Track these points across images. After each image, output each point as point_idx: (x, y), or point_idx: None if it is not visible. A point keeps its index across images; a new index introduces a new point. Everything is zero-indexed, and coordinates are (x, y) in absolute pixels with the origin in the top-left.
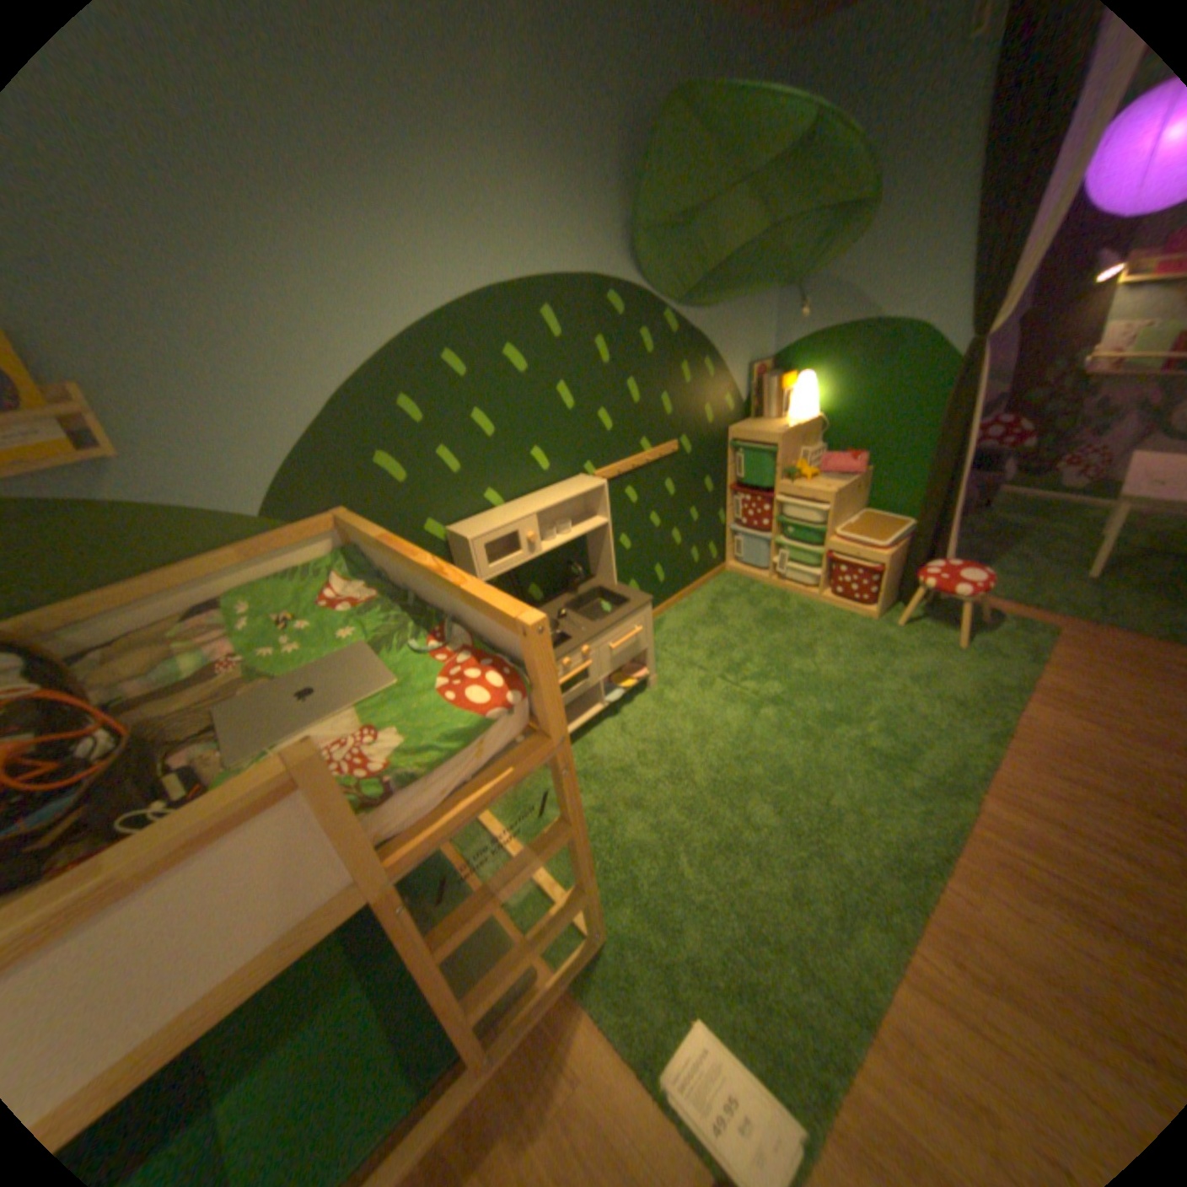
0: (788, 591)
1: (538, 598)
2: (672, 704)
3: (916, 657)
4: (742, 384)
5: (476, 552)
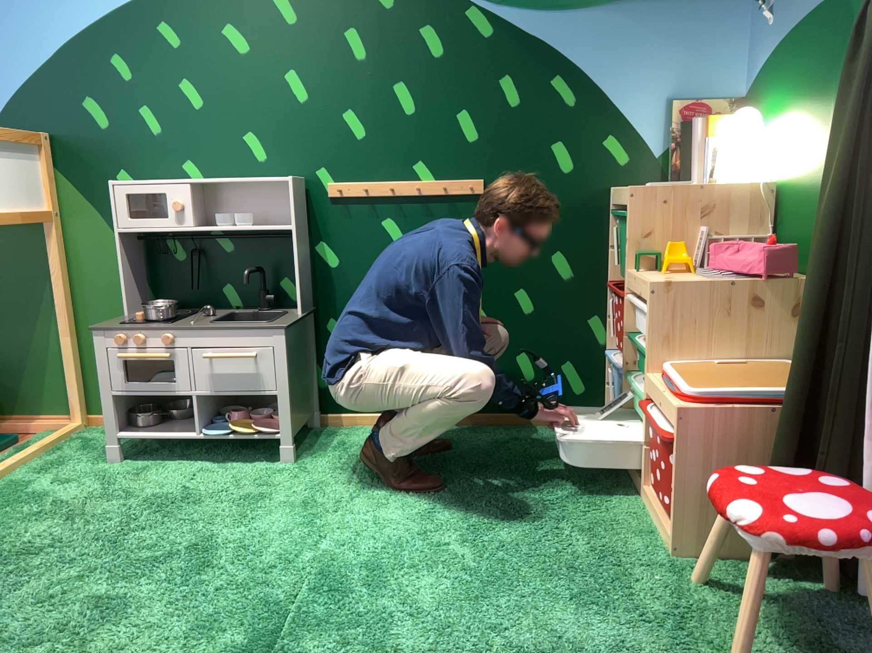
0: (630, 473)
1: (234, 303)
2: (268, 484)
3: (622, 625)
4: (654, 127)
5: (117, 197)
